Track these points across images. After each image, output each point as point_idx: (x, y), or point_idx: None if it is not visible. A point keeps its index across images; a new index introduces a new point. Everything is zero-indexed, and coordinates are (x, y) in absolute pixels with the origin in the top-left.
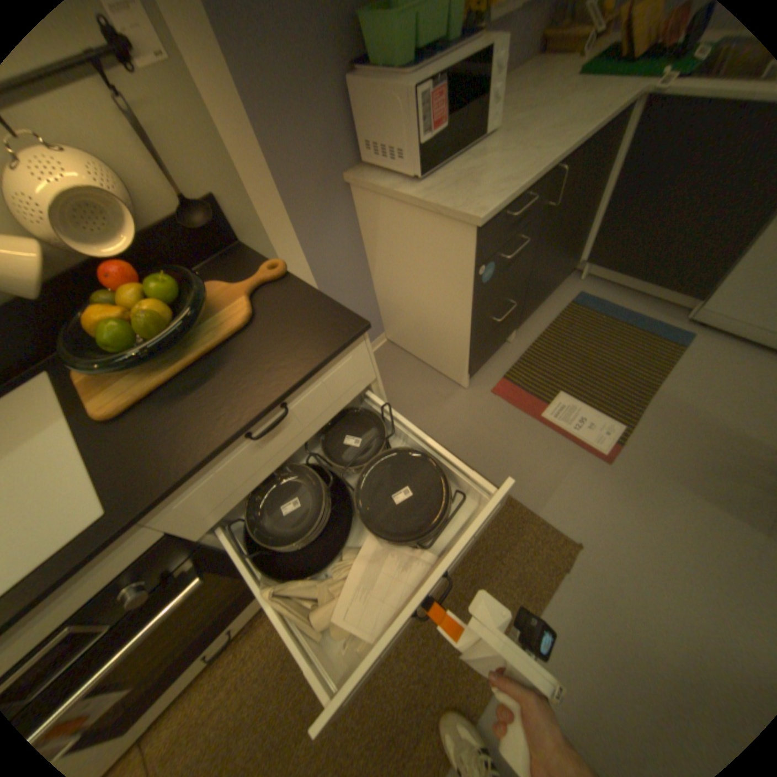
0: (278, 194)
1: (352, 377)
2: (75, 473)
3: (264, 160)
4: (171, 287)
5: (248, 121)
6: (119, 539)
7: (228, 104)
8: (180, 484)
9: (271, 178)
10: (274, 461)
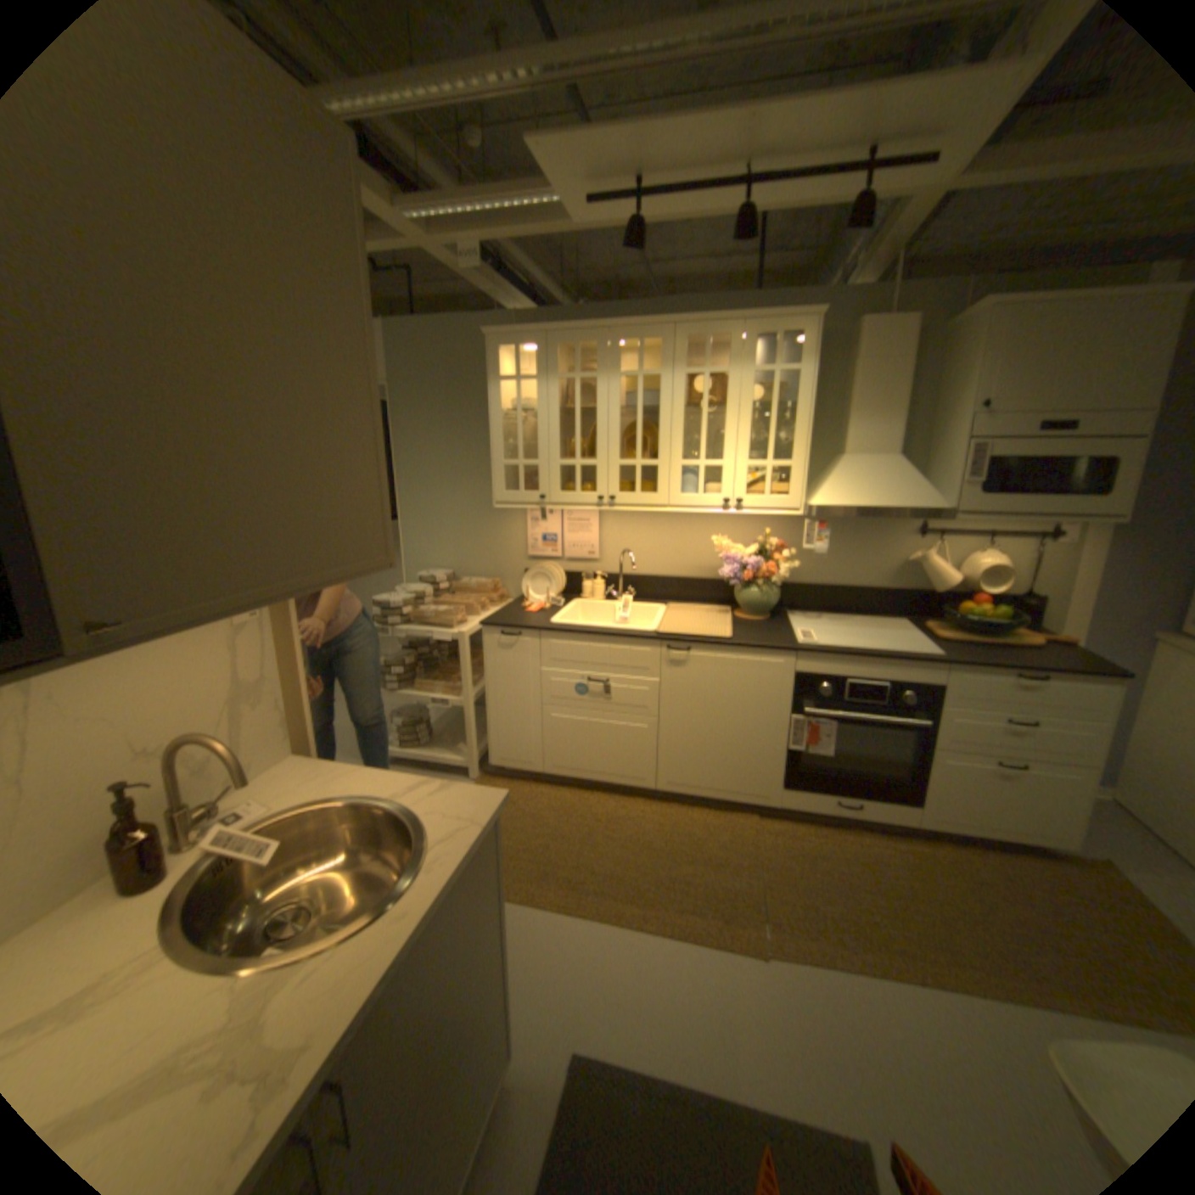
0: (1092, 618)
1: (1098, 705)
2: (930, 645)
3: (1097, 598)
4: (1010, 616)
5: (1102, 578)
6: (941, 669)
7: (1096, 567)
8: (983, 667)
9: (1094, 608)
10: (1013, 709)
